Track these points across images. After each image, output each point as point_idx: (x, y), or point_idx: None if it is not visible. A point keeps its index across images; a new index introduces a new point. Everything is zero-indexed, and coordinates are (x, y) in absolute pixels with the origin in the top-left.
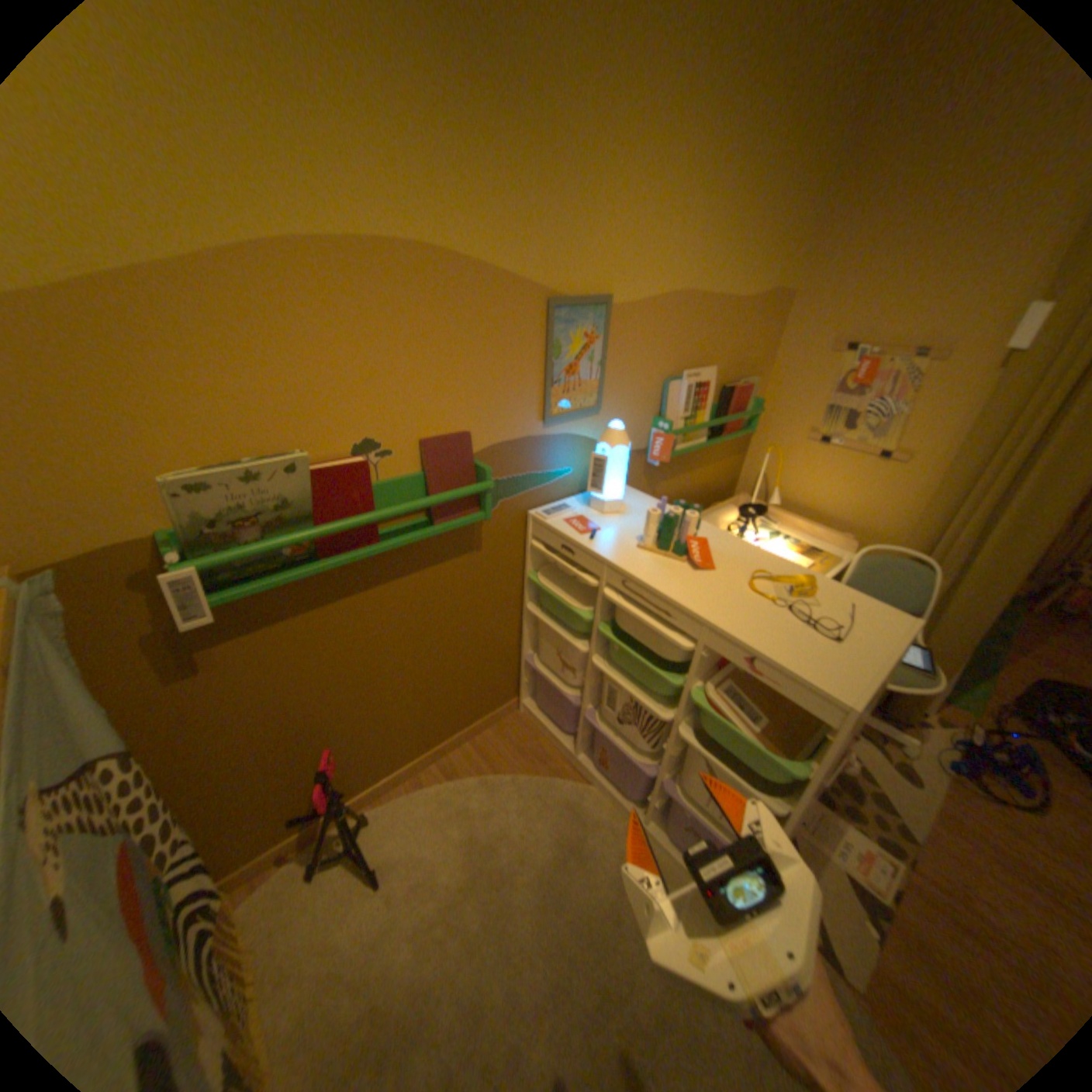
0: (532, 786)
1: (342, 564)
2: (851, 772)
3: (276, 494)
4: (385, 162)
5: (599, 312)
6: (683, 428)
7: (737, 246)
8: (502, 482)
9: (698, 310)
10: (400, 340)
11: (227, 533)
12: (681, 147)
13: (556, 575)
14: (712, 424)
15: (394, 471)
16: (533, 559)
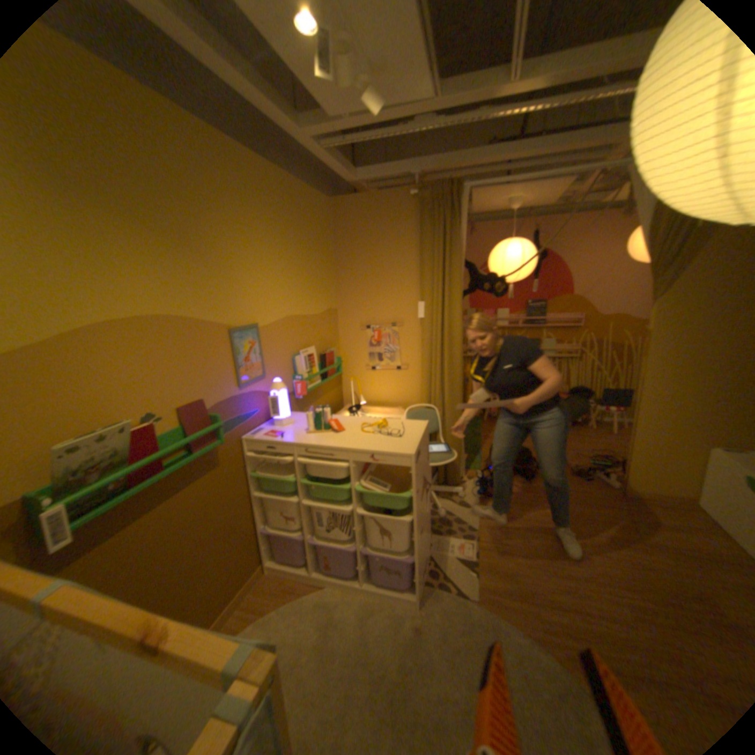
0: (289, 609)
1: (138, 493)
2: (442, 515)
3: (111, 449)
4: (144, 286)
5: (253, 332)
6: (307, 378)
7: (305, 296)
8: (223, 424)
9: (297, 324)
10: (159, 360)
11: (79, 480)
12: (270, 264)
13: (266, 469)
14: (321, 373)
15: (163, 429)
16: (250, 465)
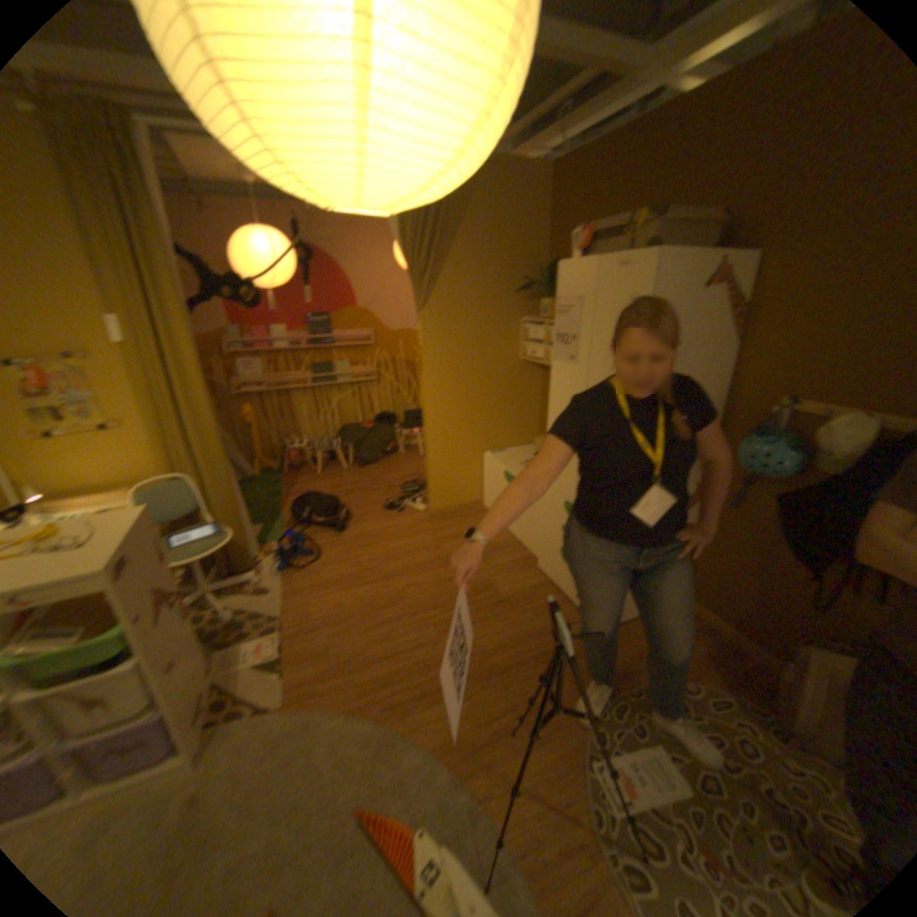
0: None
1: None
2: (225, 621)
3: None
4: None
5: None
6: None
7: None
8: None
9: None
10: None
11: None
12: None
13: None
14: None
15: None
16: None
